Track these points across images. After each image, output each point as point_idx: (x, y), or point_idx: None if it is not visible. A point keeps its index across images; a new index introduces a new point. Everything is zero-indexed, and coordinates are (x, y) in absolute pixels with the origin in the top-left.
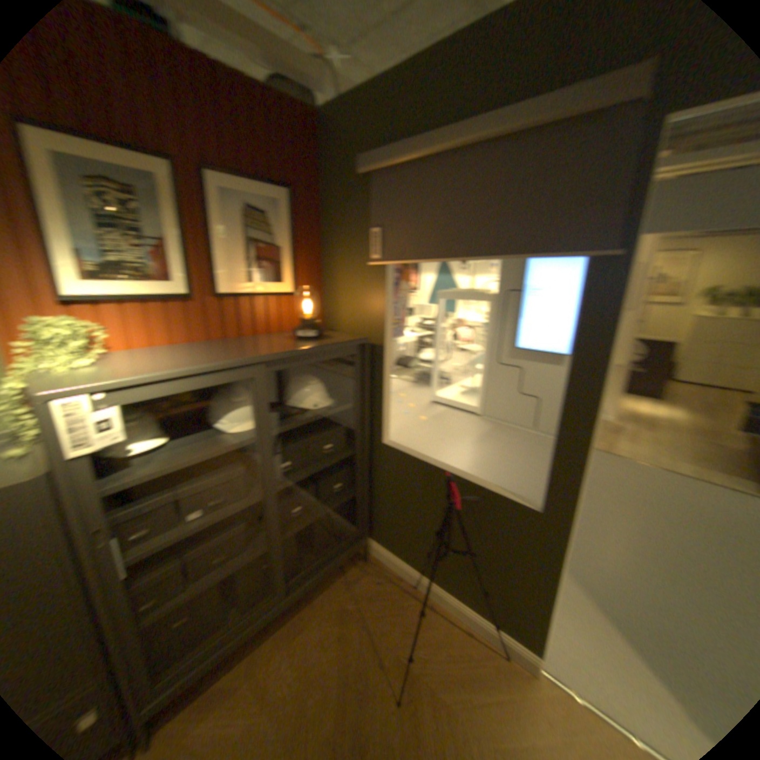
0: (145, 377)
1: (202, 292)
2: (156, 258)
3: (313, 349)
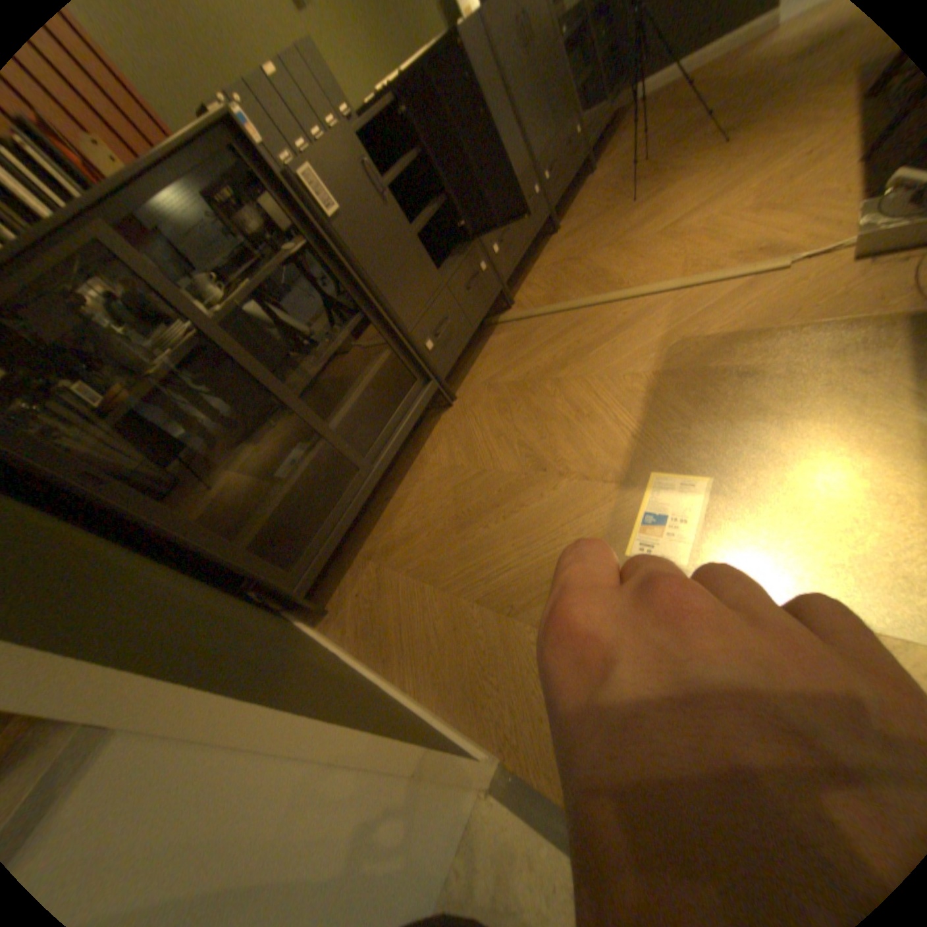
0: None
1: None
2: None
3: None
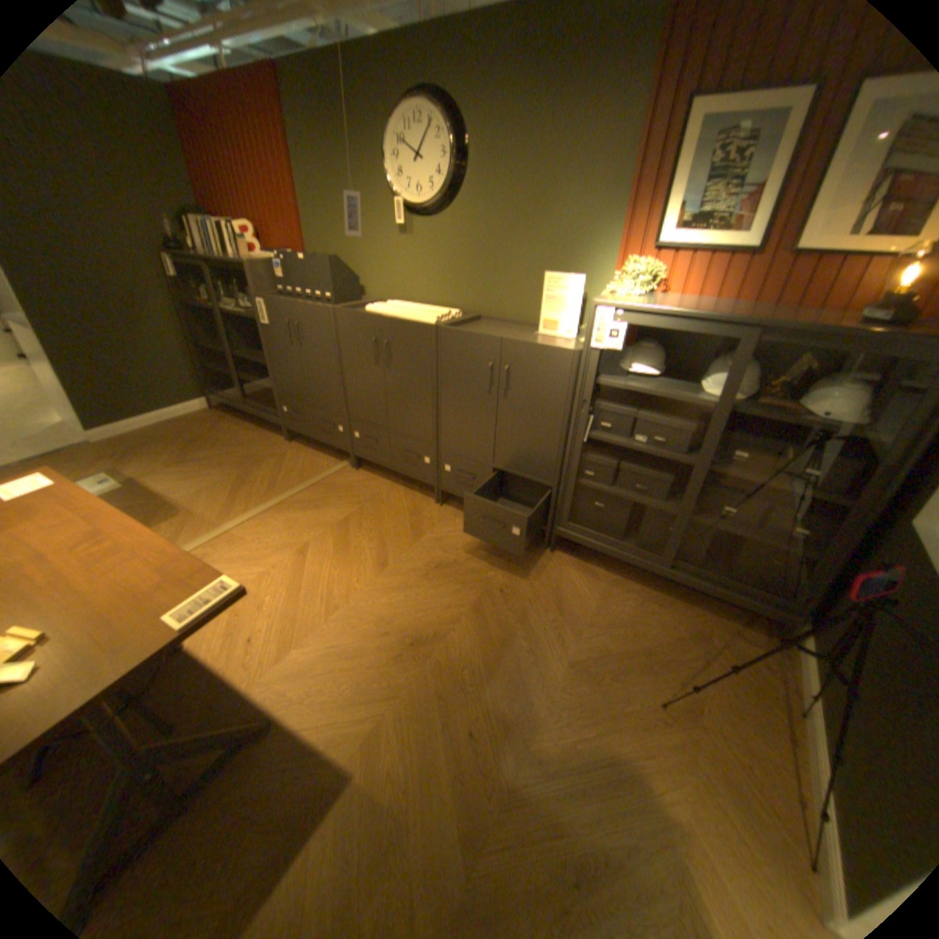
0: (652, 308)
1: (782, 247)
2: (749, 208)
3: (848, 332)
